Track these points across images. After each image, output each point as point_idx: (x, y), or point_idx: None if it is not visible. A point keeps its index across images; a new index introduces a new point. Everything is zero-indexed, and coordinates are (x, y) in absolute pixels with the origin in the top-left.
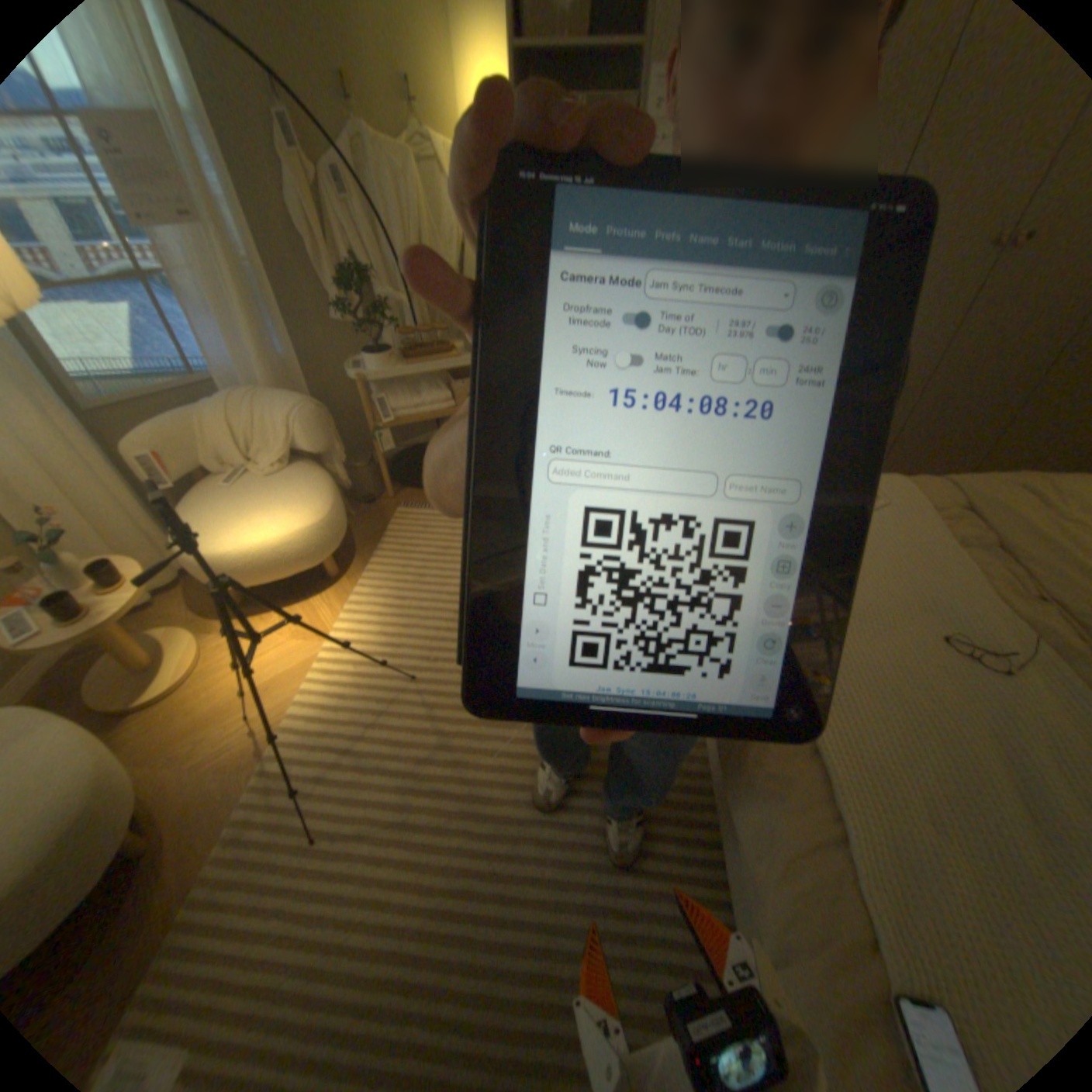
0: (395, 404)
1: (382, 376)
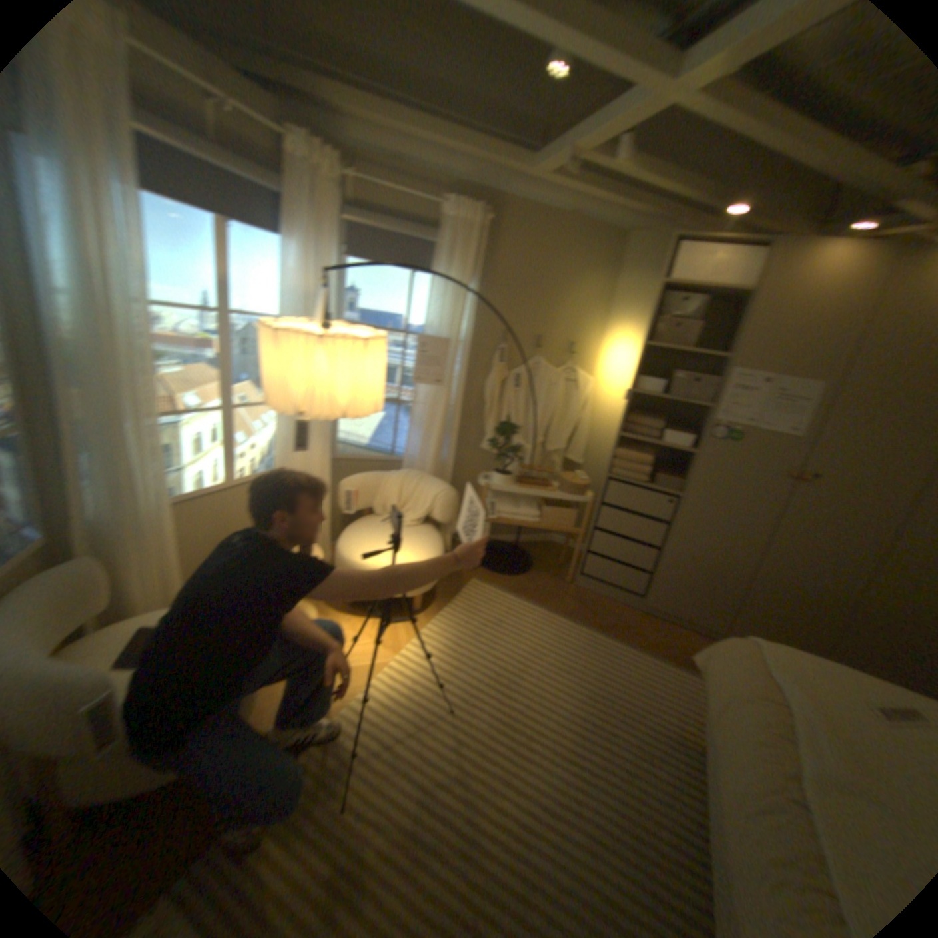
0: (502, 508)
1: (502, 489)
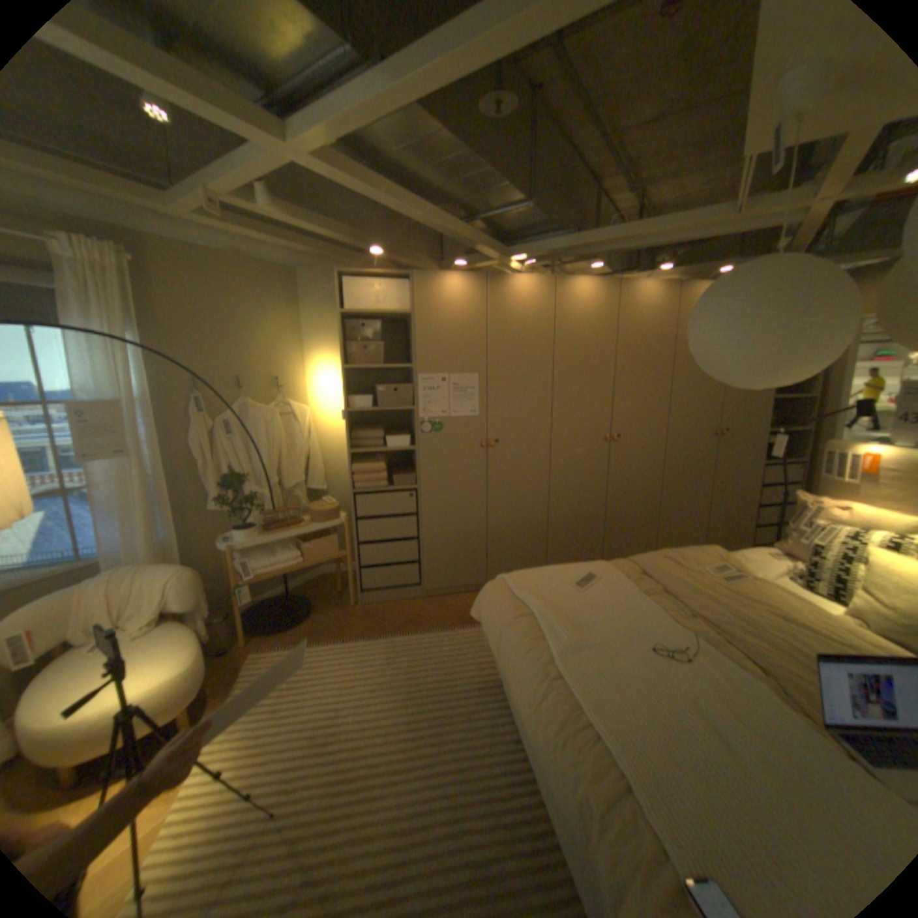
0: (256, 565)
1: (248, 545)
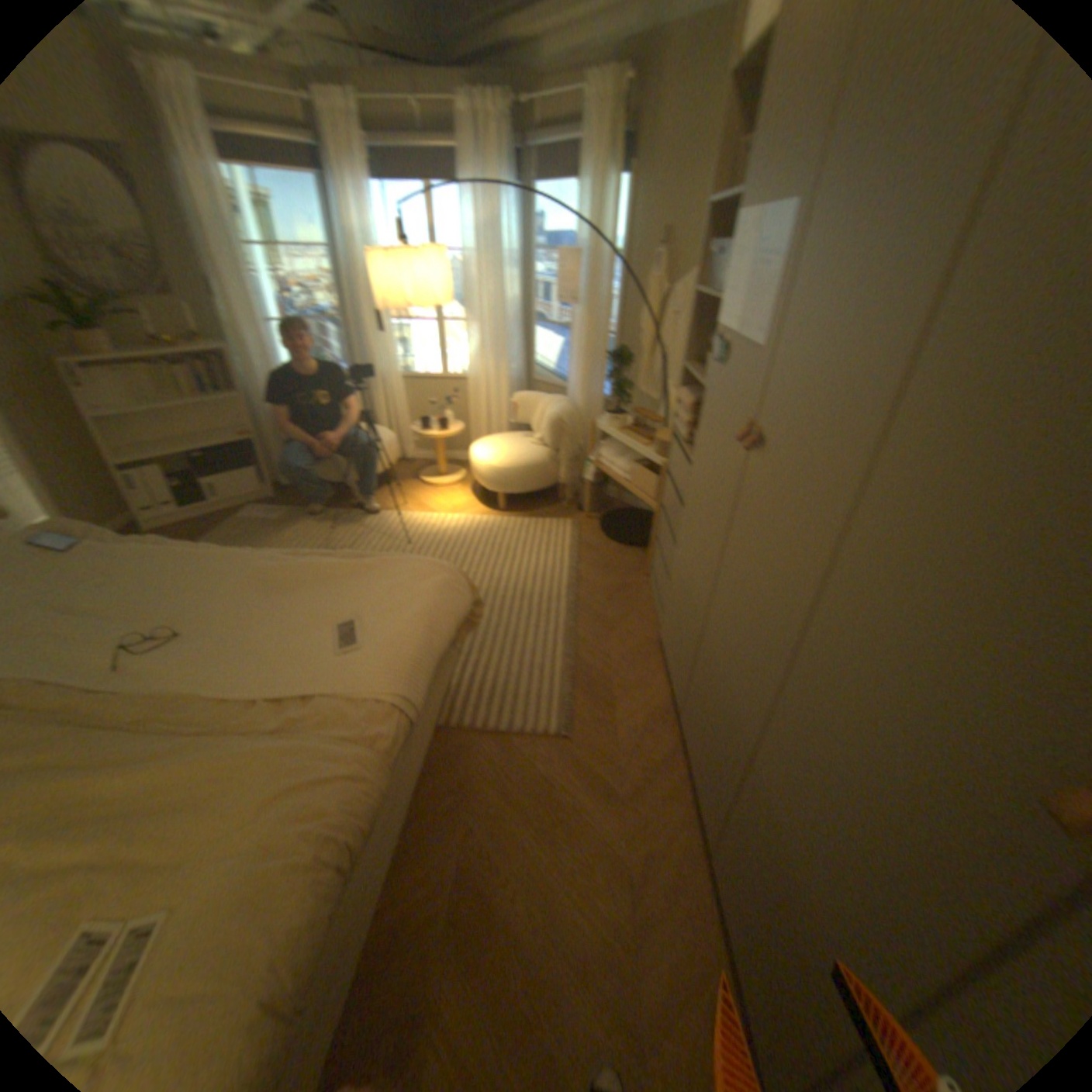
0: (602, 453)
1: (600, 428)
